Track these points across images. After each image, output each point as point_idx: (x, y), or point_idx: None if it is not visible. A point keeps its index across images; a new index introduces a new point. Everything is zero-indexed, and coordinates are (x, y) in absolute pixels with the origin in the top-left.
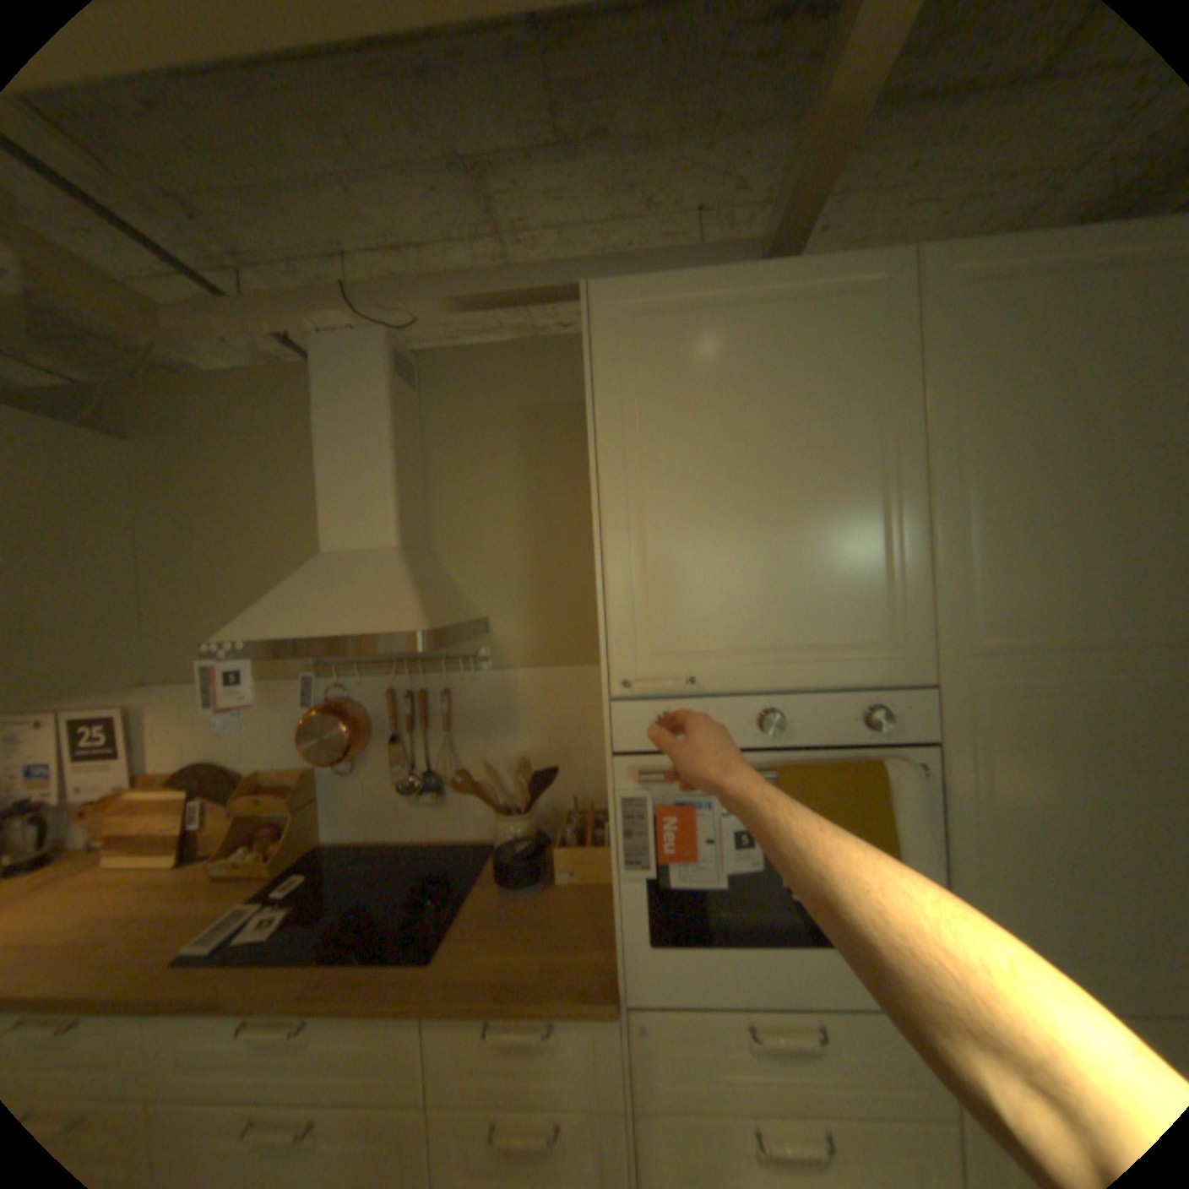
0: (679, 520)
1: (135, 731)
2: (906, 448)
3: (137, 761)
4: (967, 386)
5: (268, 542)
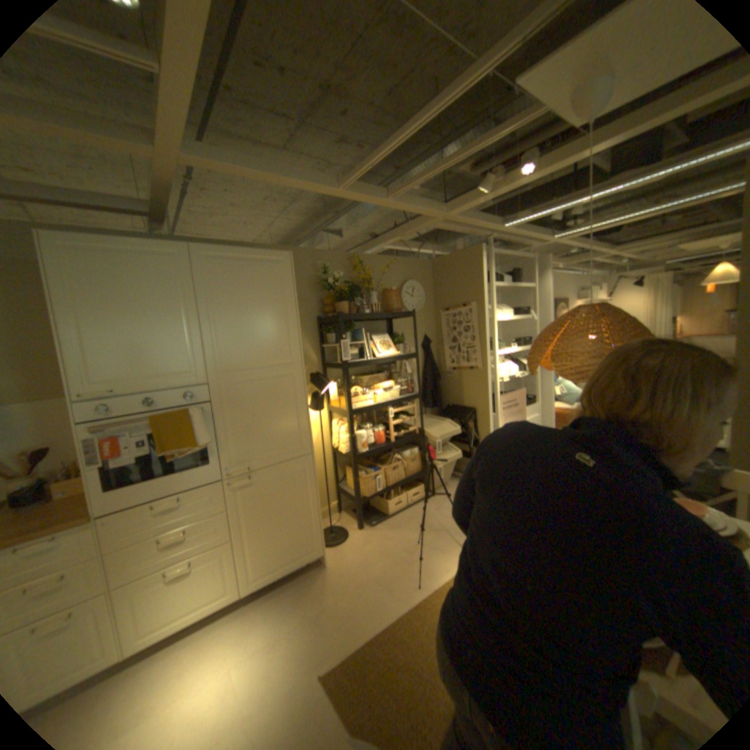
0: (97, 332)
1: None
2: (189, 310)
3: None
4: (207, 292)
5: None
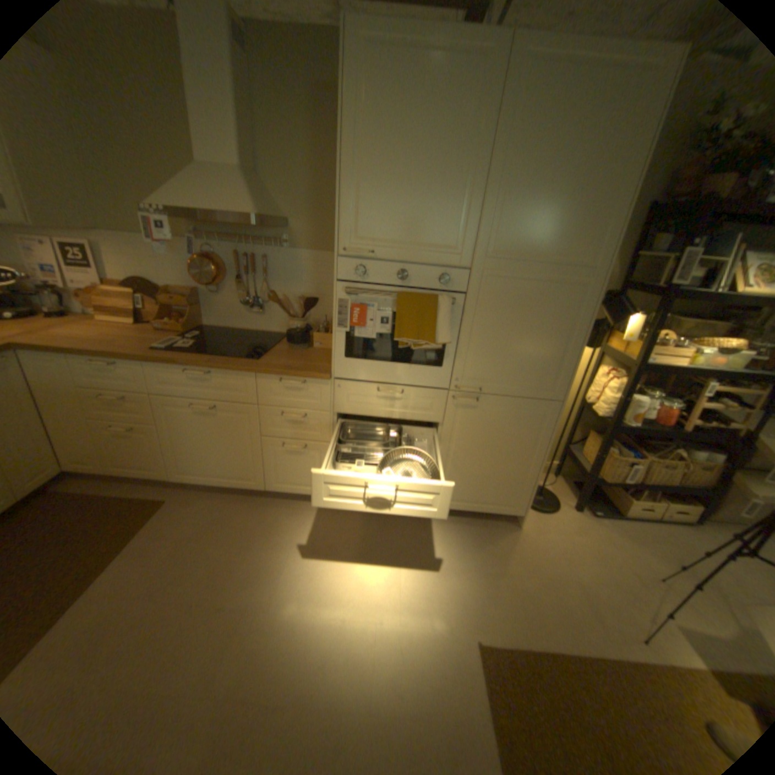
0: (376, 173)
1: (96, 255)
2: (481, 153)
3: (100, 272)
4: (515, 124)
5: (159, 150)
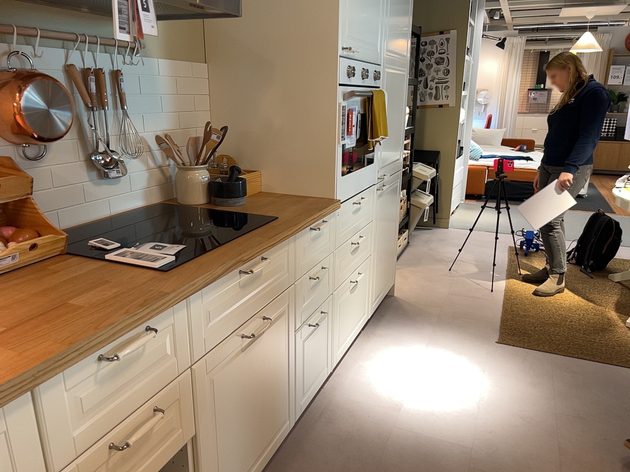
0: None
1: None
2: None
3: None
4: None
5: None
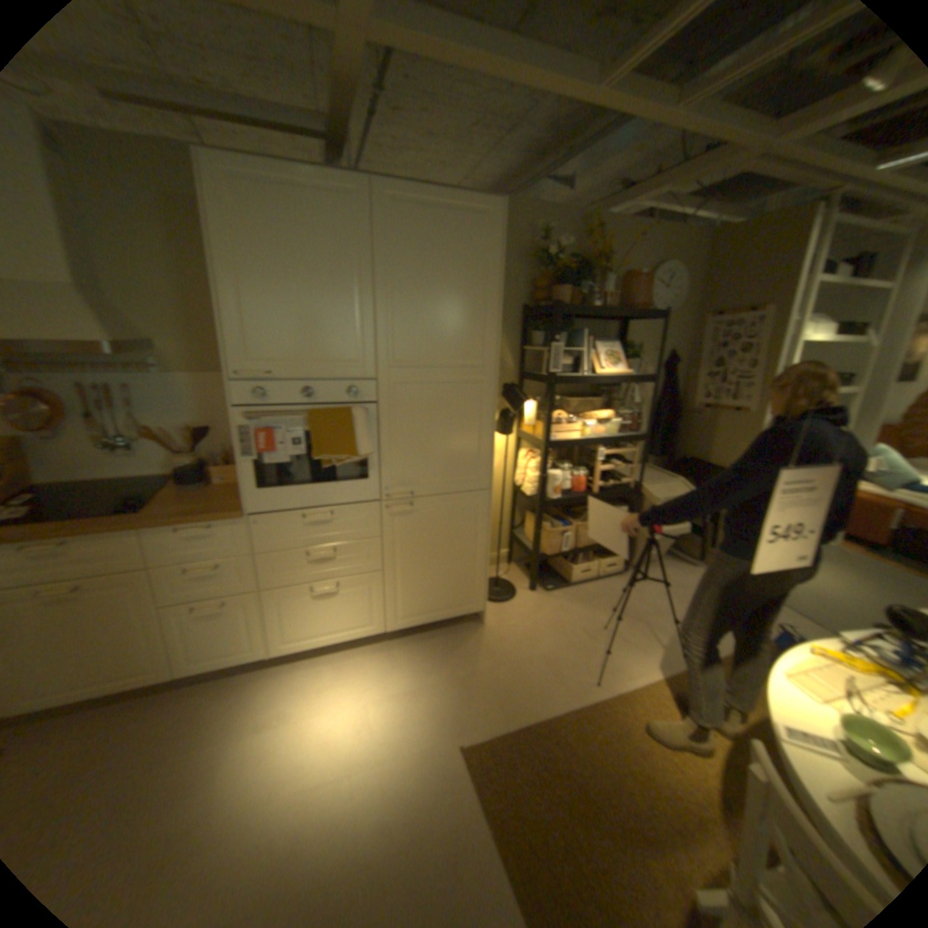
0: (255, 295)
1: None
2: (361, 275)
3: None
4: (386, 251)
5: None
